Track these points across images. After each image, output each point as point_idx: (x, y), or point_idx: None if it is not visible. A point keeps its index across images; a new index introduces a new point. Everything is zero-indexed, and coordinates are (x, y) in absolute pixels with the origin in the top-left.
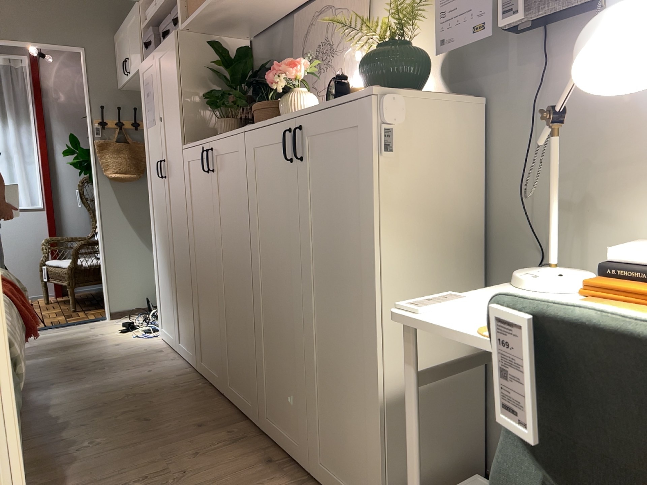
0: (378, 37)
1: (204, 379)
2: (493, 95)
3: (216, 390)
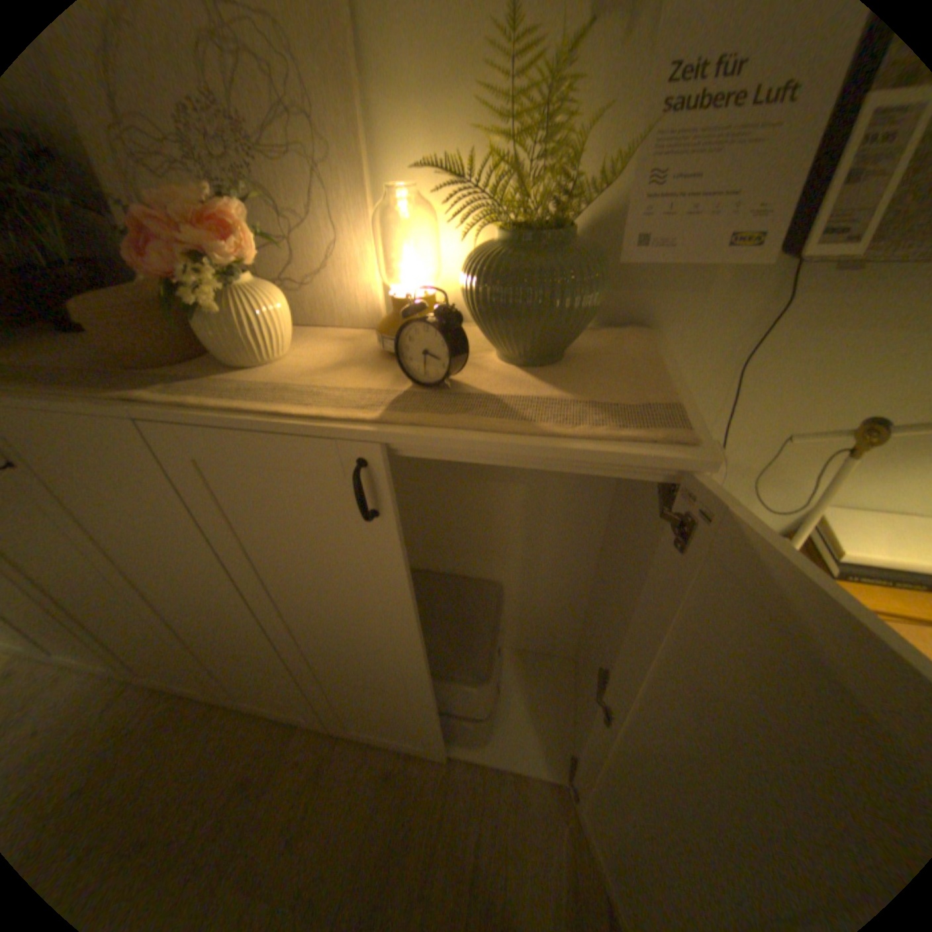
0: (515, 202)
1: (157, 688)
2: (668, 318)
3: (198, 699)
